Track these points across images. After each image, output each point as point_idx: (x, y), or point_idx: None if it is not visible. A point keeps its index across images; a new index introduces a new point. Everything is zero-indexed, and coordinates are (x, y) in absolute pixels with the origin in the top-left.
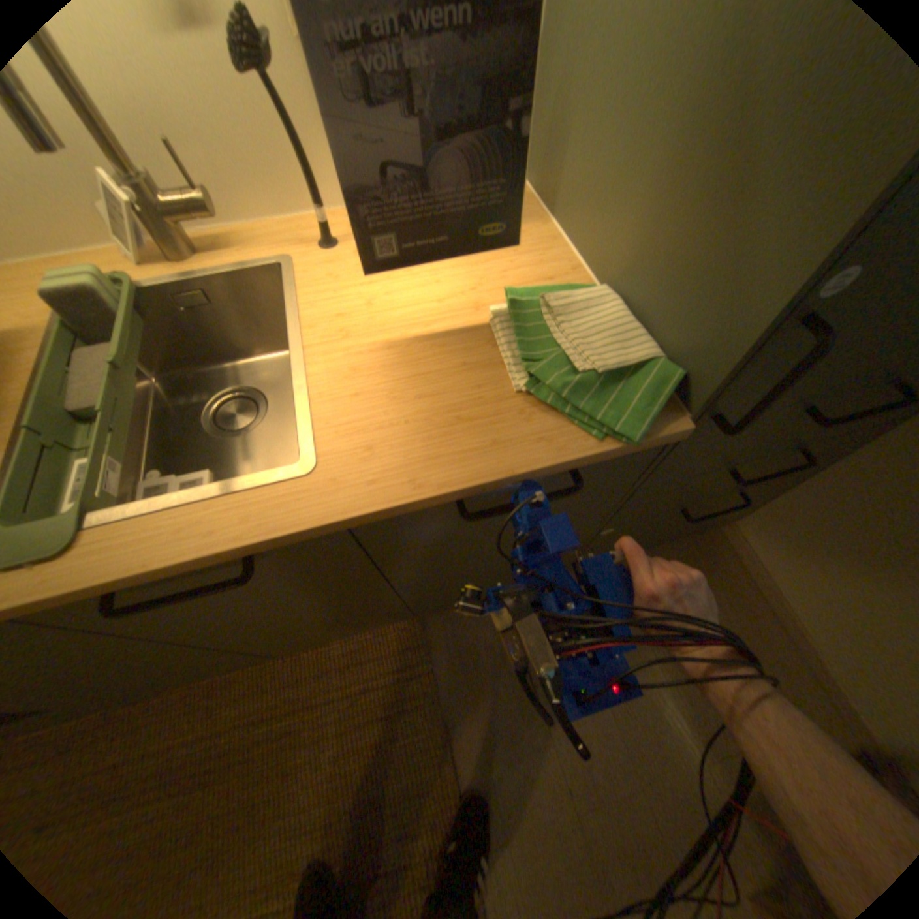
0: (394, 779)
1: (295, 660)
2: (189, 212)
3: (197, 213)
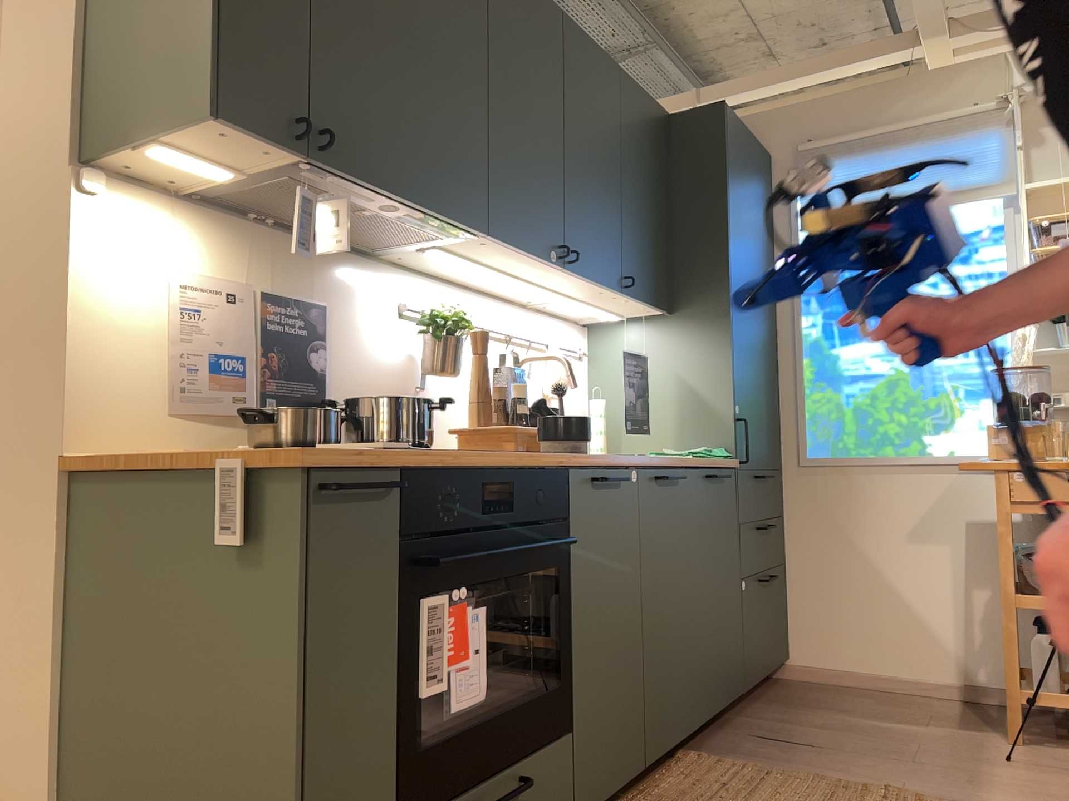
0: (808, 794)
1: (651, 797)
2: None
3: None
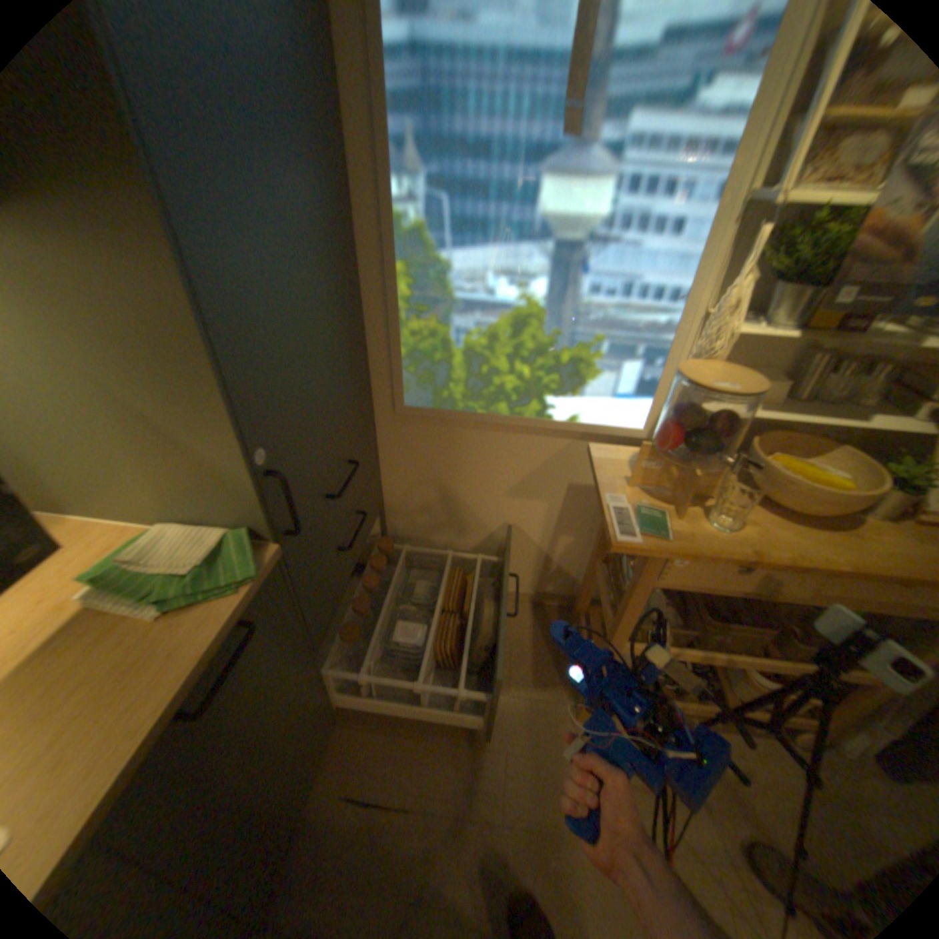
0: None
1: None
2: None
3: None
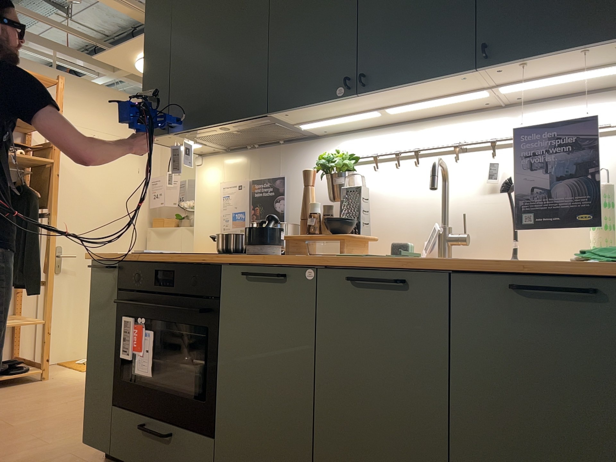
0: None
1: None
2: (459, 243)
3: (462, 246)
